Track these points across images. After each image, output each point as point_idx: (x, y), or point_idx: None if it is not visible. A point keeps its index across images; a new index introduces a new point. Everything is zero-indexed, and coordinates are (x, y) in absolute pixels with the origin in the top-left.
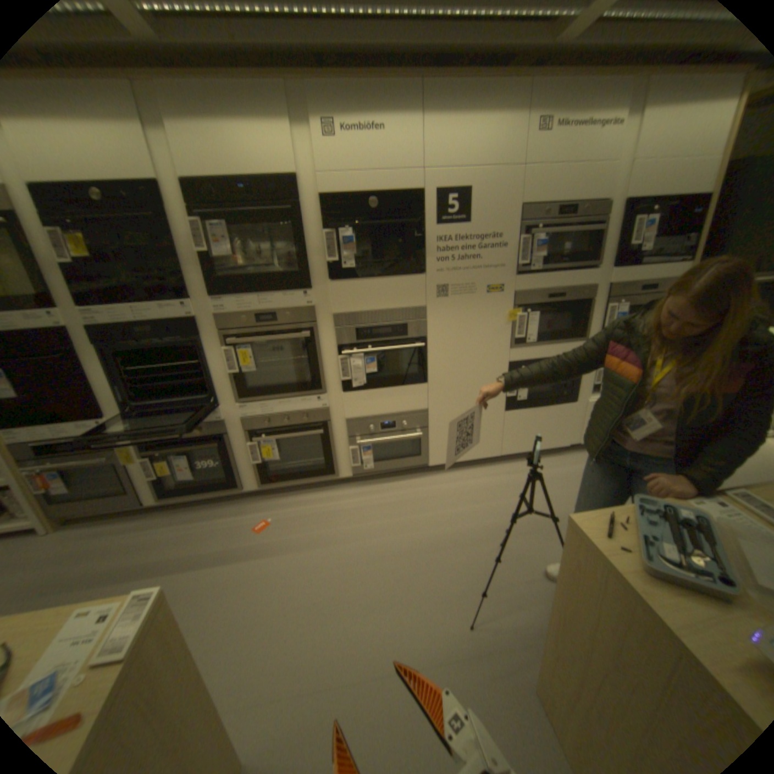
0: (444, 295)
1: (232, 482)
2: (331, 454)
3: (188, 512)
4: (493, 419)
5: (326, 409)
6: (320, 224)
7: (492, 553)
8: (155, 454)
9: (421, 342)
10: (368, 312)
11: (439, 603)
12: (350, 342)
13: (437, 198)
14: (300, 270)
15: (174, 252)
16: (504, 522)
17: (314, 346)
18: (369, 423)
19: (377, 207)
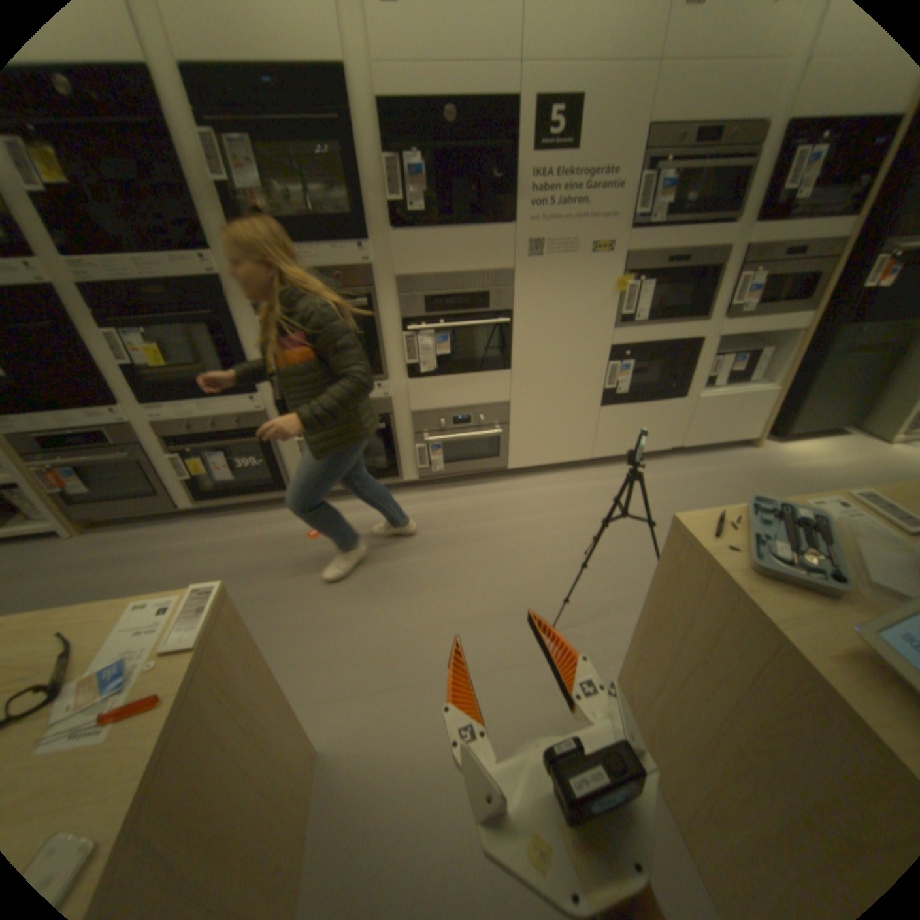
0: (538, 255)
1: (280, 484)
2: (393, 454)
3: (231, 516)
4: (585, 416)
5: (387, 399)
6: (378, 145)
7: (575, 561)
8: (186, 449)
9: (506, 317)
10: (441, 275)
11: (516, 610)
12: (417, 315)
13: (536, 110)
14: (352, 213)
15: (182, 181)
16: (590, 531)
17: (372, 318)
18: (439, 417)
19: (456, 121)
